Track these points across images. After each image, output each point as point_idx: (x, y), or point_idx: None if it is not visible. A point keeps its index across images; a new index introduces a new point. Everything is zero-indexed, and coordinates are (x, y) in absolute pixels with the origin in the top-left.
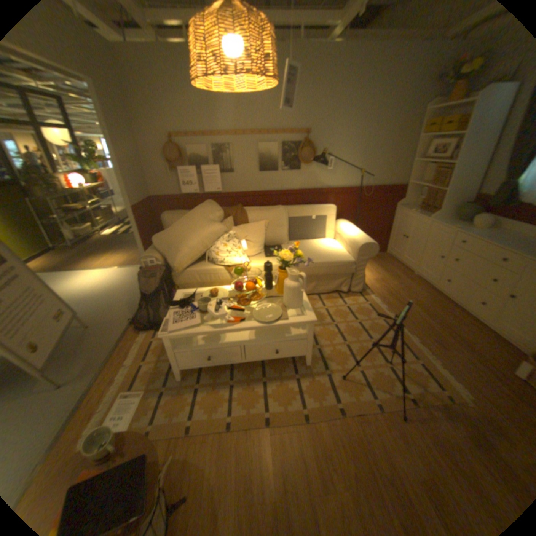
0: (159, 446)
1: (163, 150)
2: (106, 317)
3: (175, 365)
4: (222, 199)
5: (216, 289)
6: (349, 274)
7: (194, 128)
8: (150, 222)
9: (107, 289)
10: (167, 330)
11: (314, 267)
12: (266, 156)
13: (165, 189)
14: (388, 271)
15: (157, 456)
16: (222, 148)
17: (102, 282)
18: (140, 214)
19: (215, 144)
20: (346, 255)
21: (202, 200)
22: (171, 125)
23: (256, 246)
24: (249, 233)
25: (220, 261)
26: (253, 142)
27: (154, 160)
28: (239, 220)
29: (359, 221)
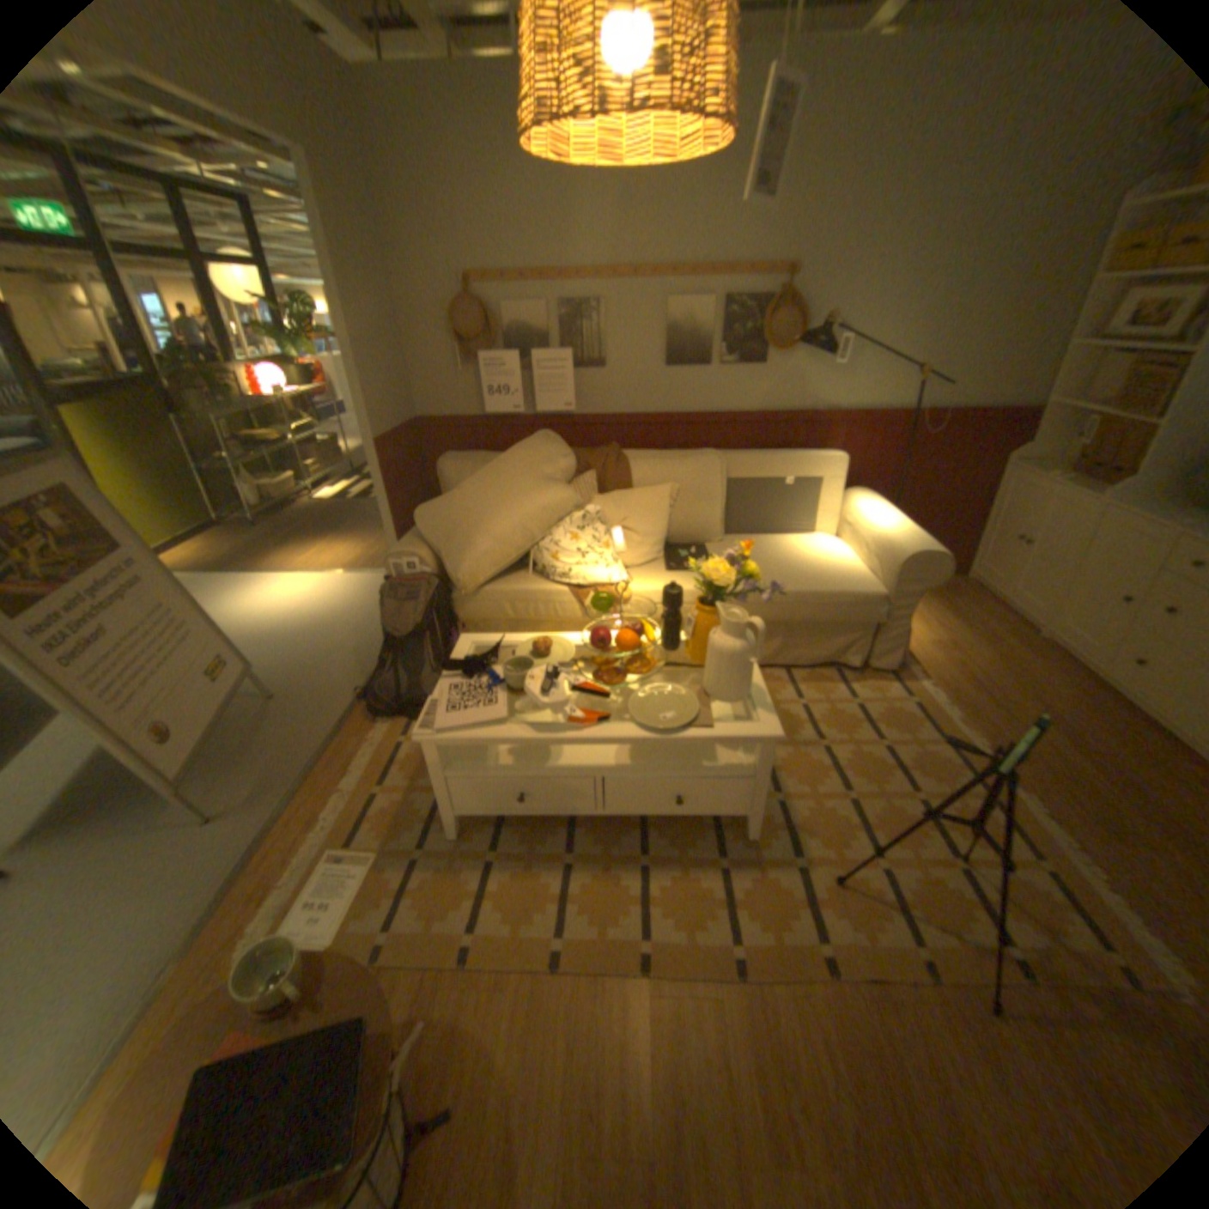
0: (401, 982)
1: (449, 314)
2: (311, 678)
3: (447, 803)
4: (574, 430)
5: (549, 638)
6: (871, 626)
7: (523, 262)
8: (414, 475)
9: (318, 617)
10: (433, 726)
11: (783, 603)
12: (684, 329)
13: (450, 404)
14: (971, 625)
15: (395, 1004)
16: (582, 311)
17: (310, 601)
18: (394, 458)
19: (567, 299)
20: (866, 579)
21: (531, 431)
22: (472, 256)
23: (647, 543)
24: (632, 513)
25: (560, 574)
26: (655, 296)
27: (430, 335)
28: (611, 480)
29: (905, 495)
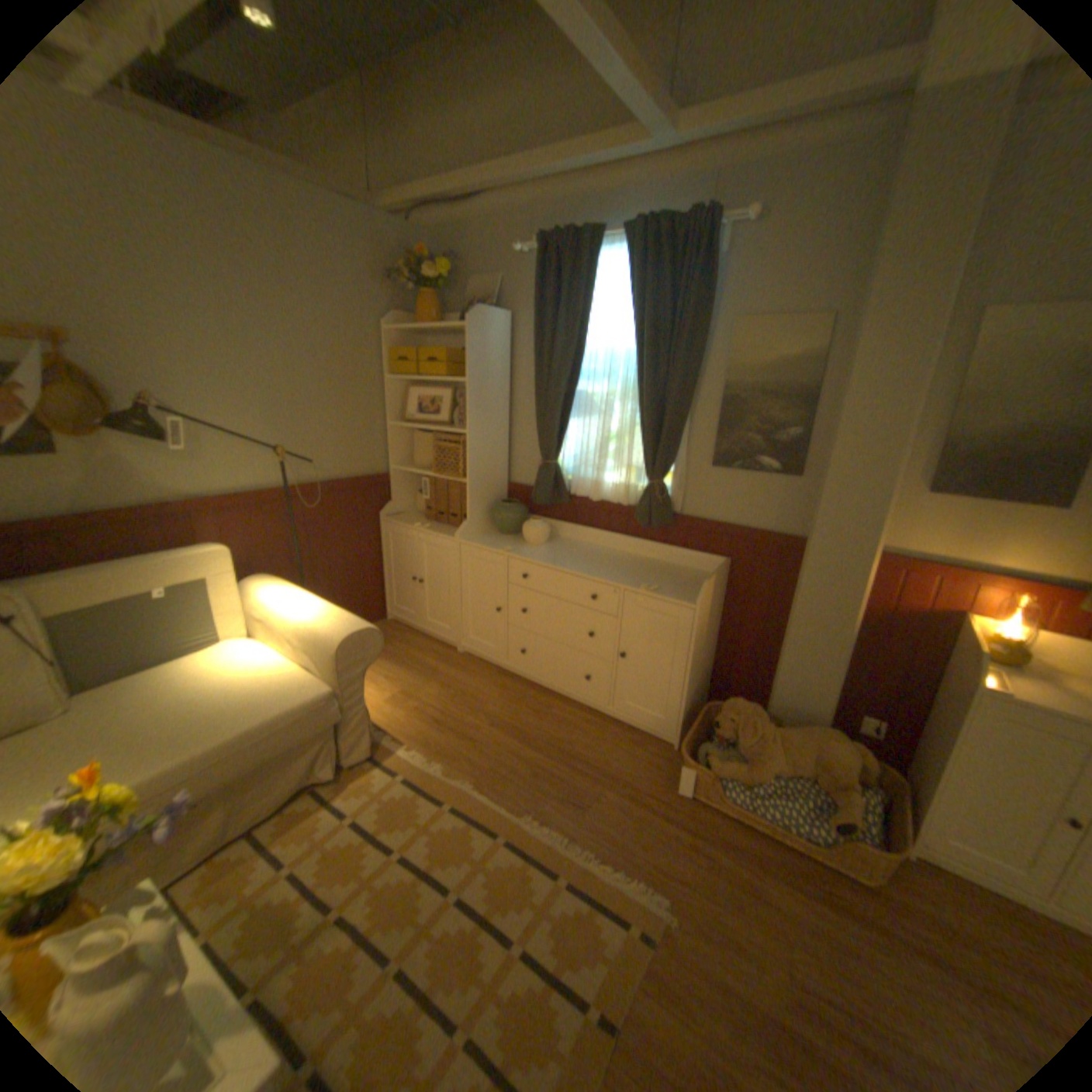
0: None
1: None
2: None
3: None
4: None
5: None
6: (328, 729)
7: None
8: None
9: None
10: None
11: (206, 769)
12: None
13: None
14: (409, 665)
15: None
16: None
17: None
18: None
19: None
20: (303, 681)
21: None
22: None
23: None
24: None
25: None
26: None
27: None
28: None
29: (307, 566)
